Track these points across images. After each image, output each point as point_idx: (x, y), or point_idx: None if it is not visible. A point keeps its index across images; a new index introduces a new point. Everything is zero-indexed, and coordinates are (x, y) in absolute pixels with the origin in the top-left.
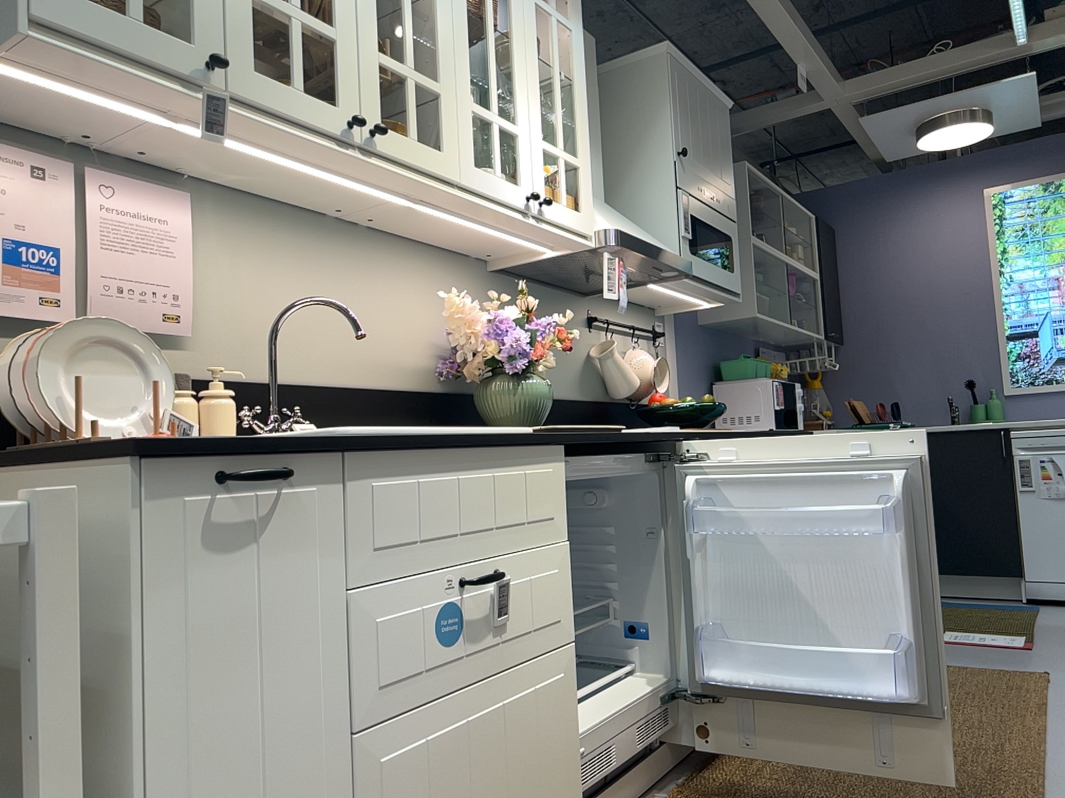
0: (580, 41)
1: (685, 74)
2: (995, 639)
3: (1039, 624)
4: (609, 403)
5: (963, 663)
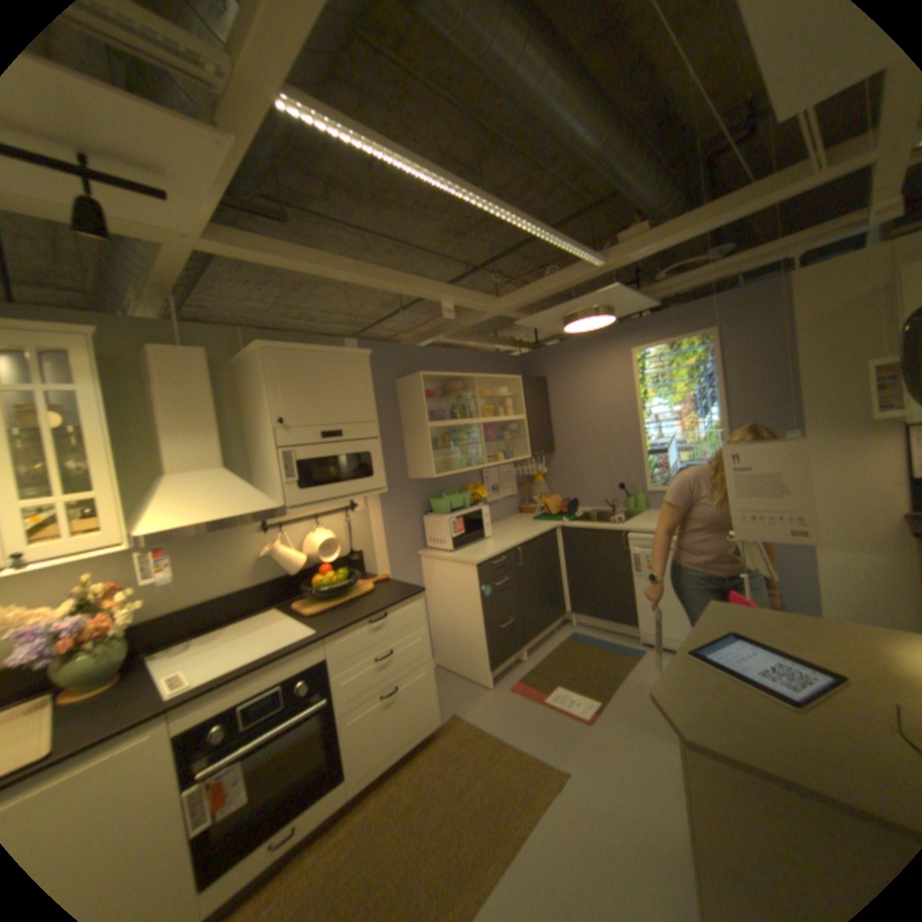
0: (89, 394)
1: (288, 354)
2: (578, 708)
3: (624, 685)
4: (287, 576)
5: (529, 747)
